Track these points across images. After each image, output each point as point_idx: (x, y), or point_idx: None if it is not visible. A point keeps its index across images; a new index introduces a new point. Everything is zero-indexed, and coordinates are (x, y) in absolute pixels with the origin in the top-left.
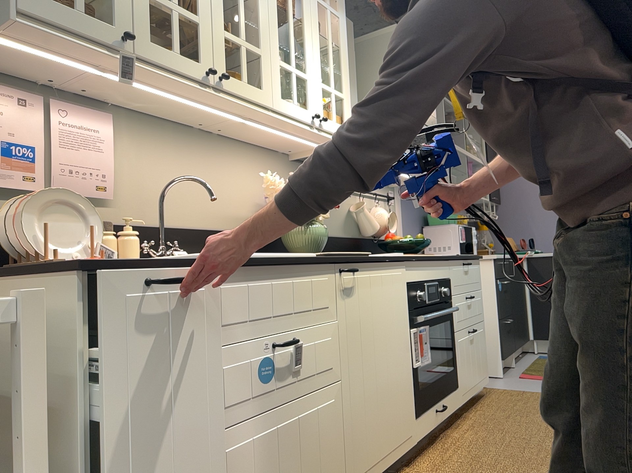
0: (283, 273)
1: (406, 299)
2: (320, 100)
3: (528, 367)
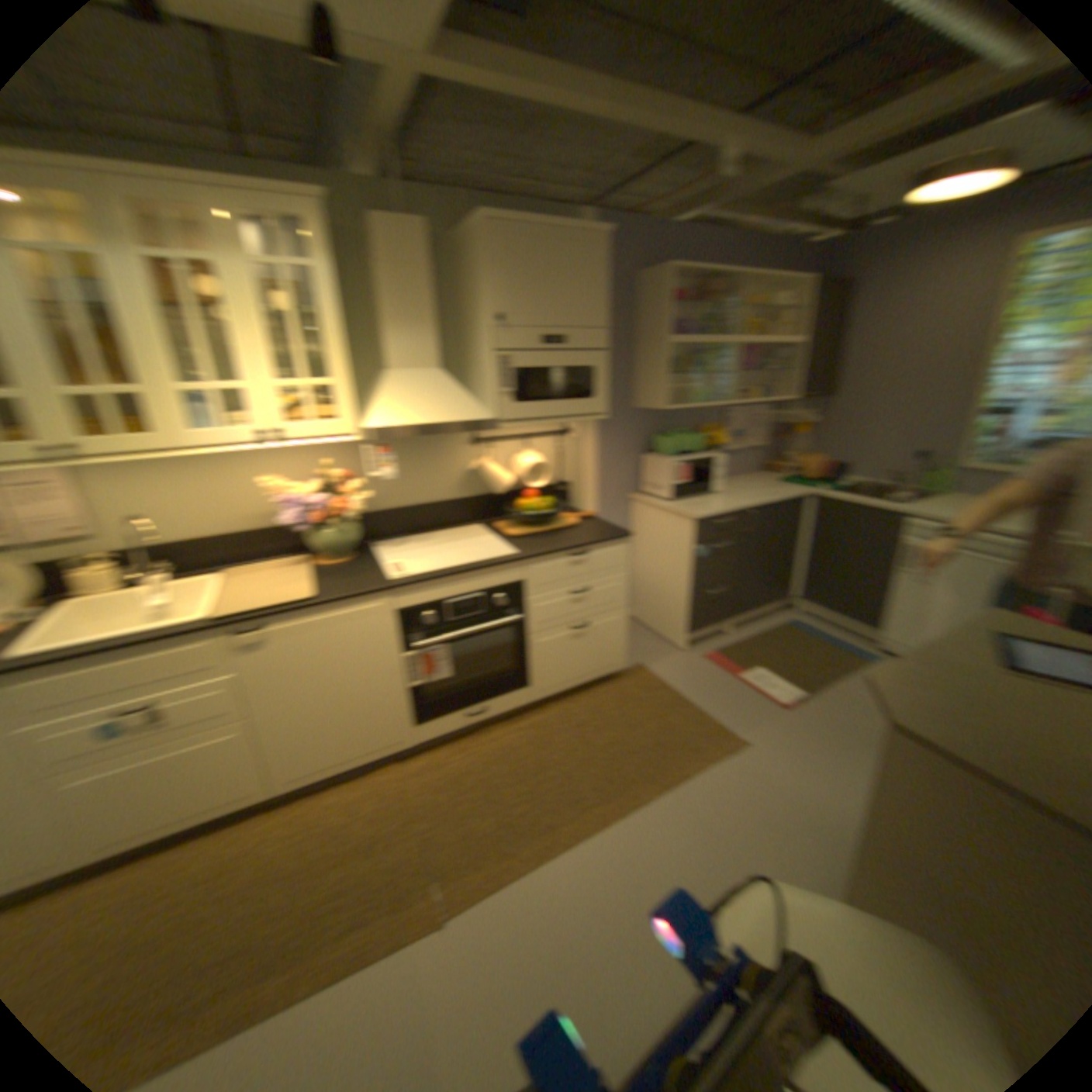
0: (107, 661)
1: (391, 628)
2: (266, 406)
3: (739, 642)
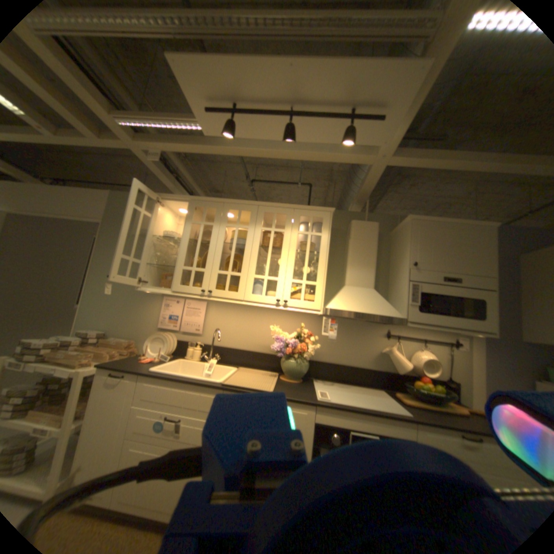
0: (181, 386)
1: (313, 436)
2: (288, 290)
3: None
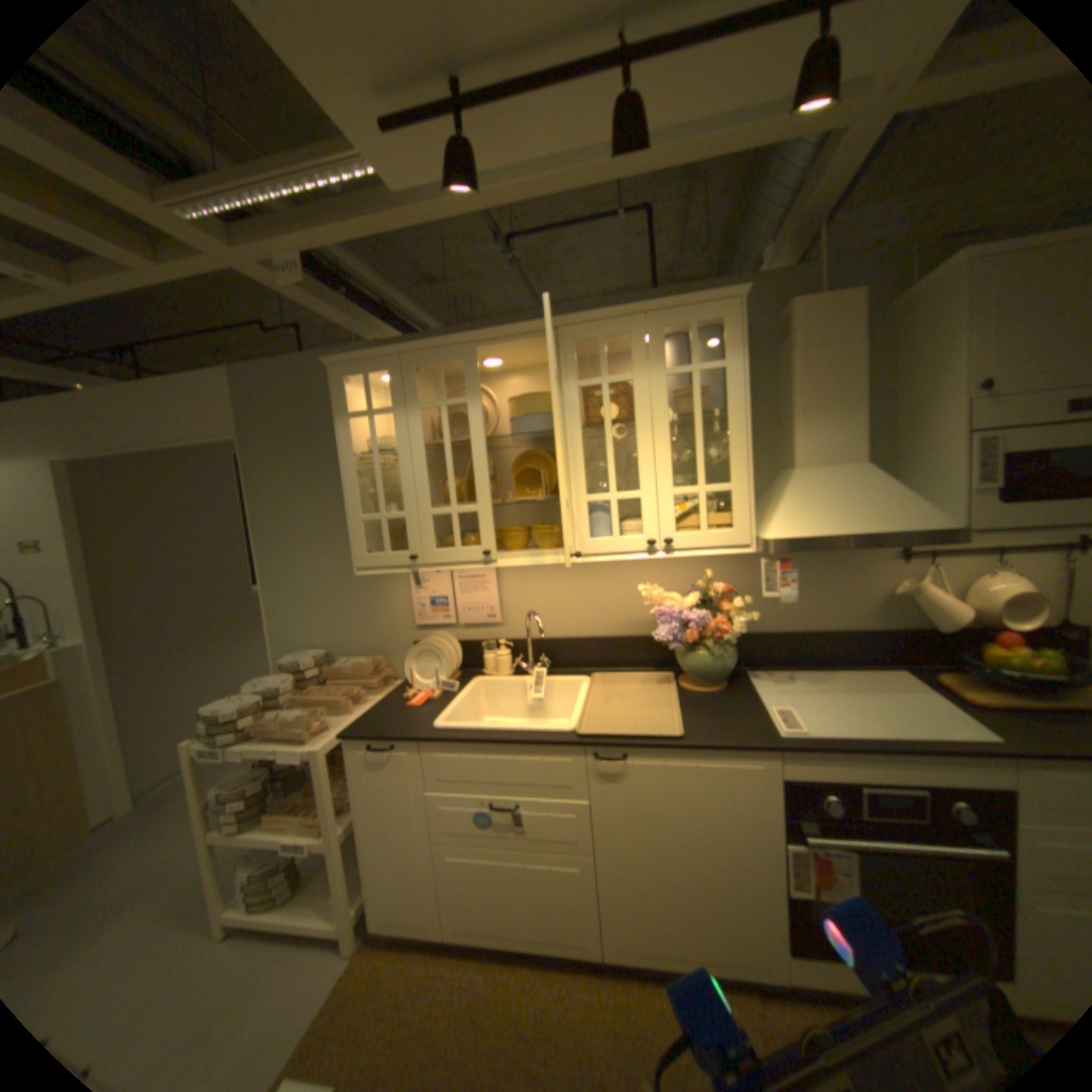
0: (504, 753)
1: (786, 805)
2: (670, 515)
3: None
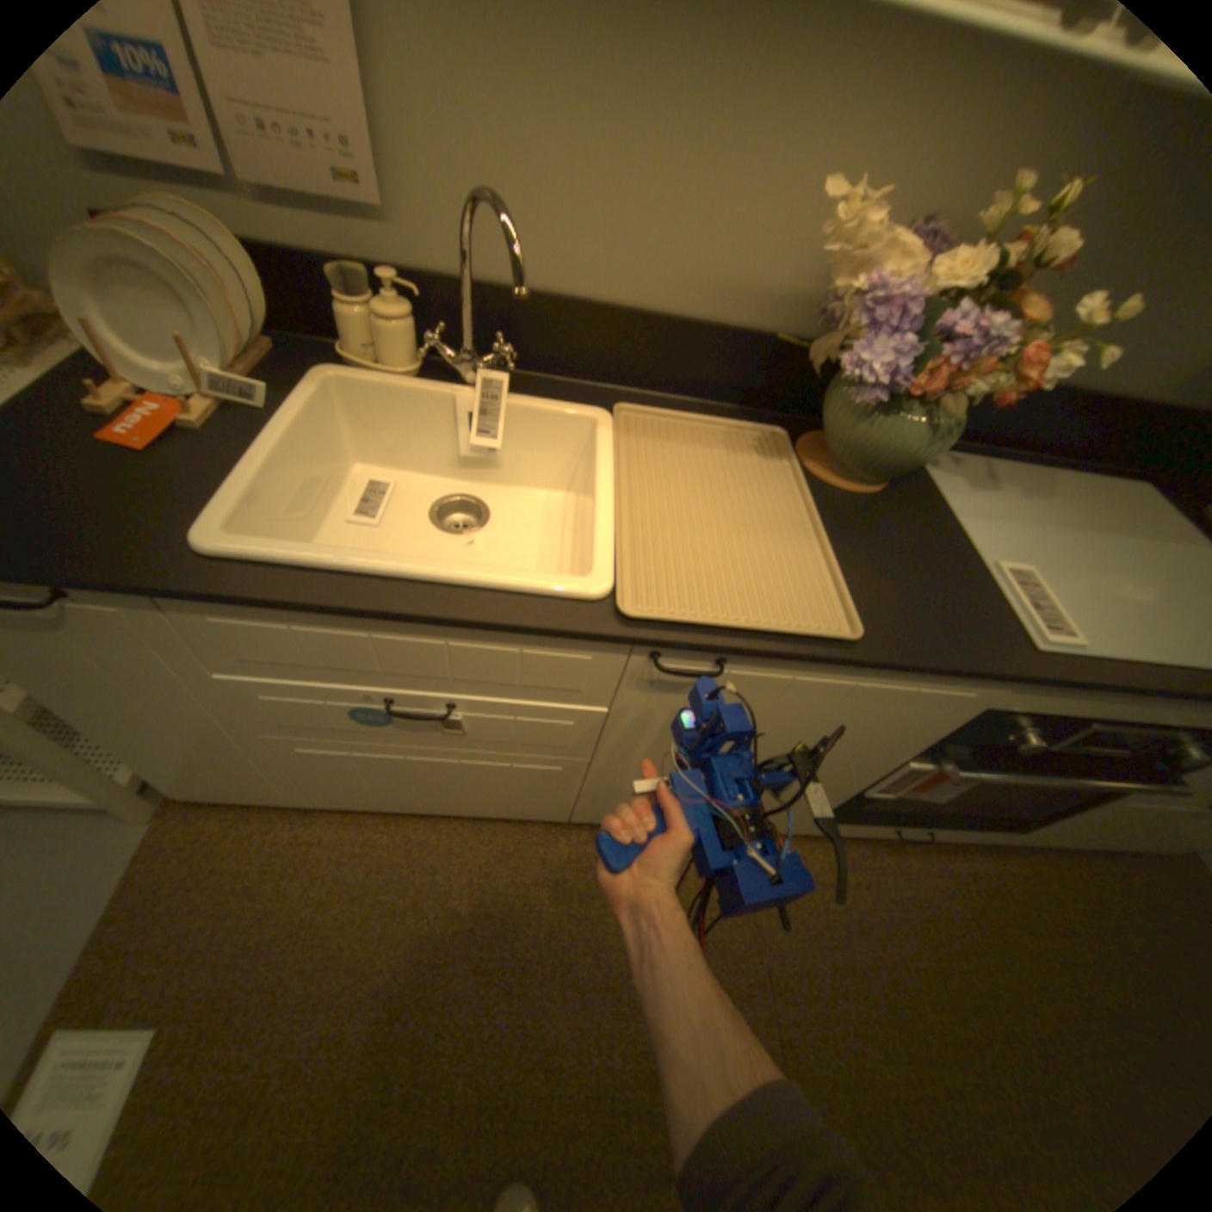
0: (418, 629)
1: (956, 726)
2: None
3: None
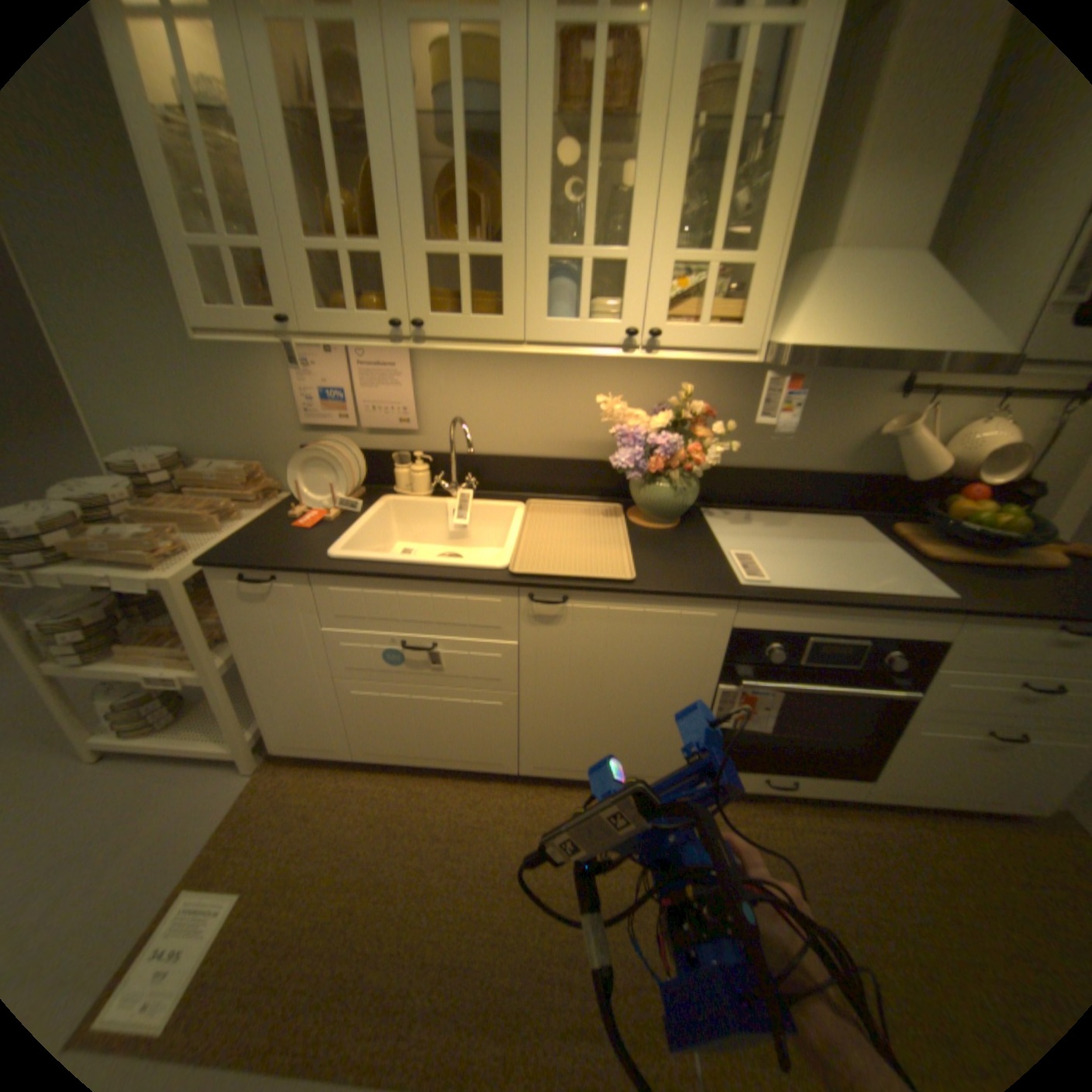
0: (419, 589)
1: (727, 649)
2: (662, 293)
3: None
